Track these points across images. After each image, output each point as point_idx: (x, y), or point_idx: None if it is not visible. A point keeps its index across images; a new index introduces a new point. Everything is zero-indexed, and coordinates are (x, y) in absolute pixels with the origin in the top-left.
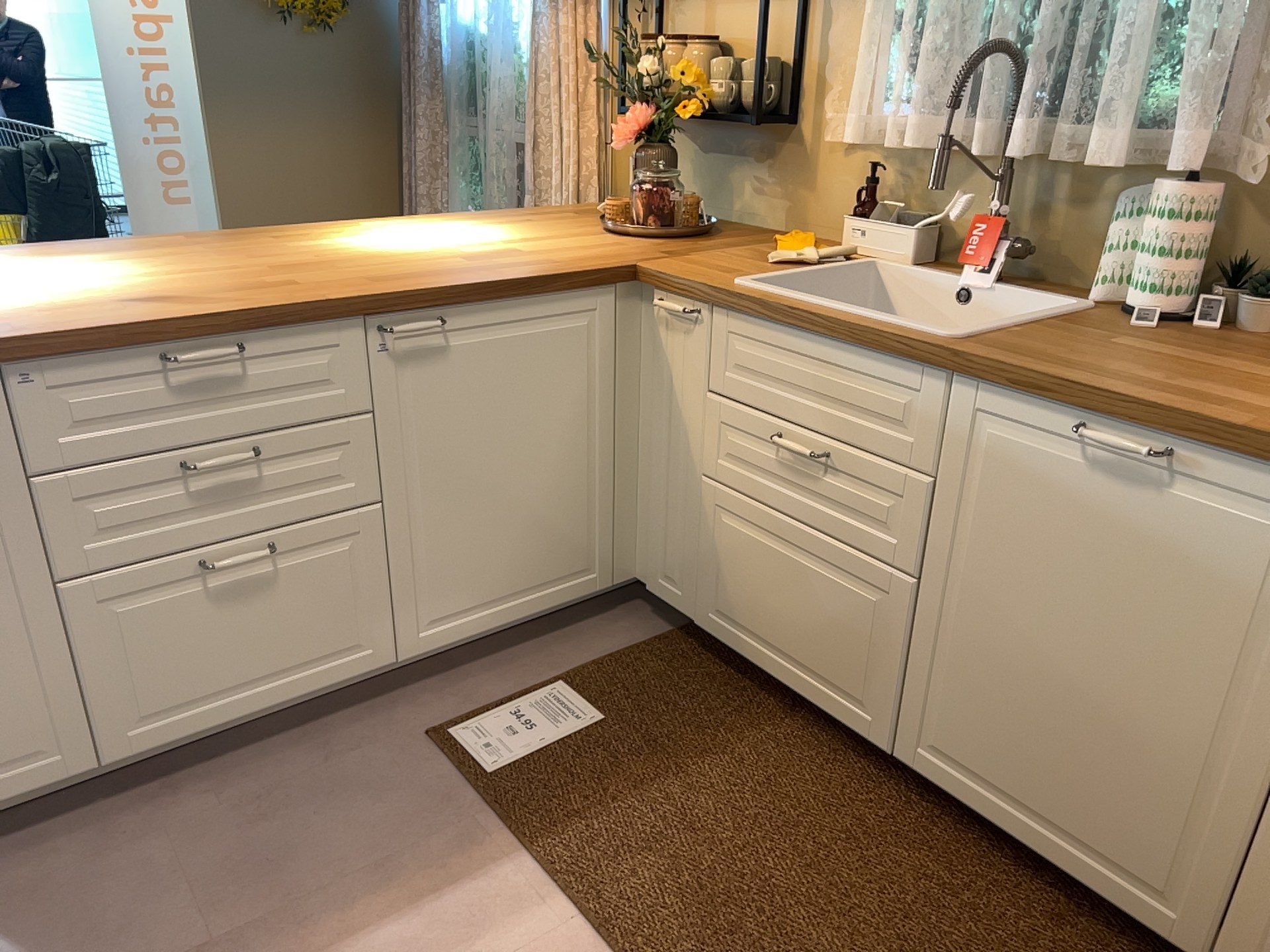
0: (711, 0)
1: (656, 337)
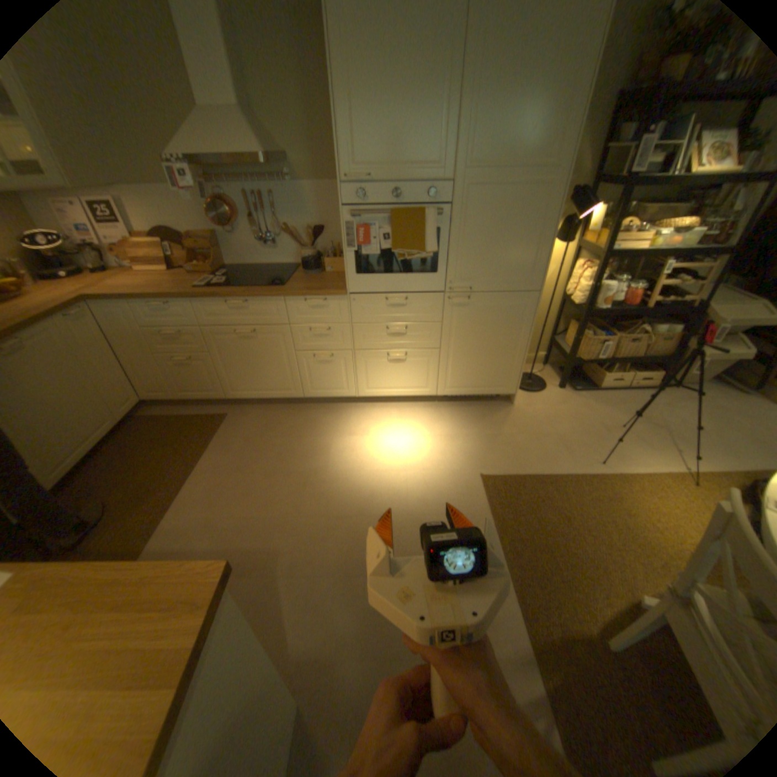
0: None
1: None
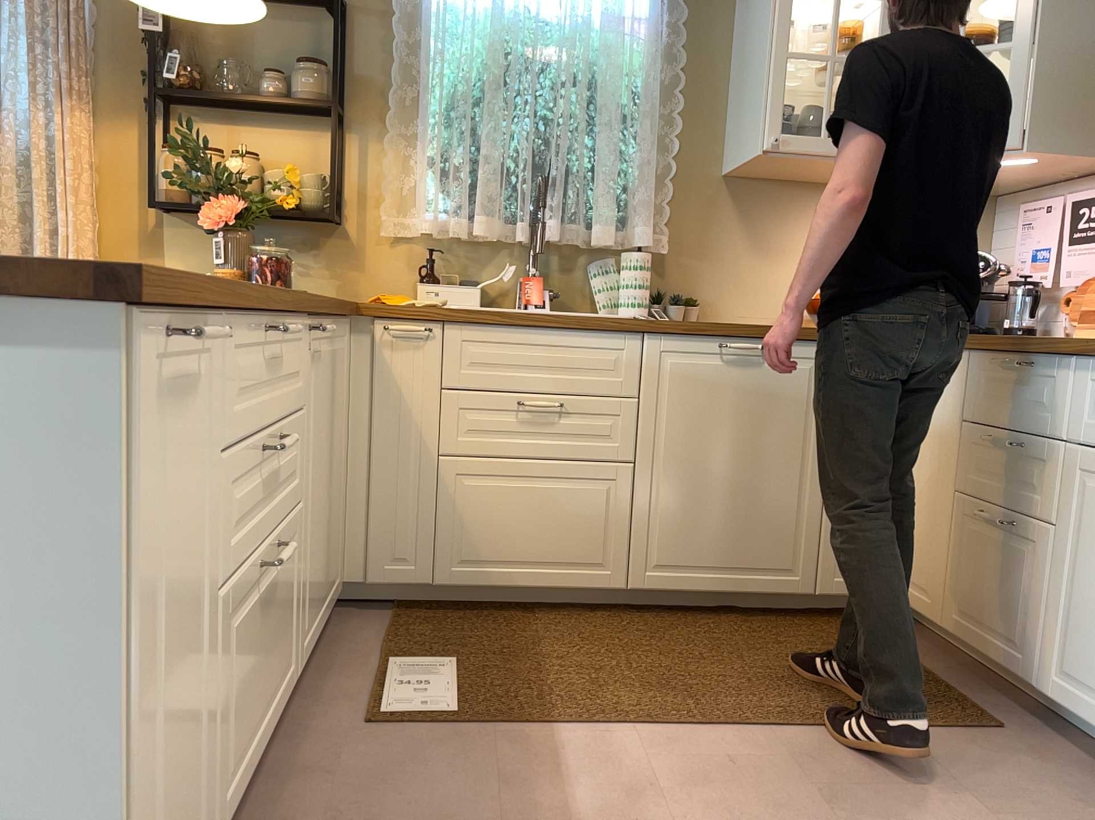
0: (240, 127)
1: (377, 358)
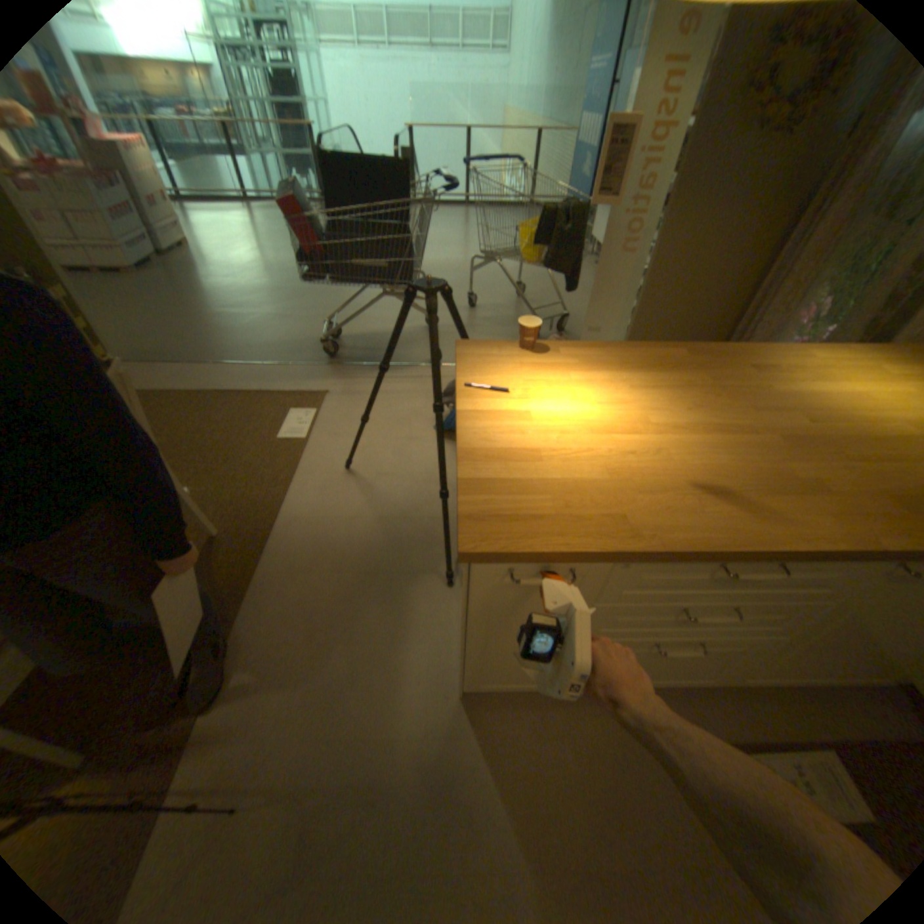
0: None
1: None
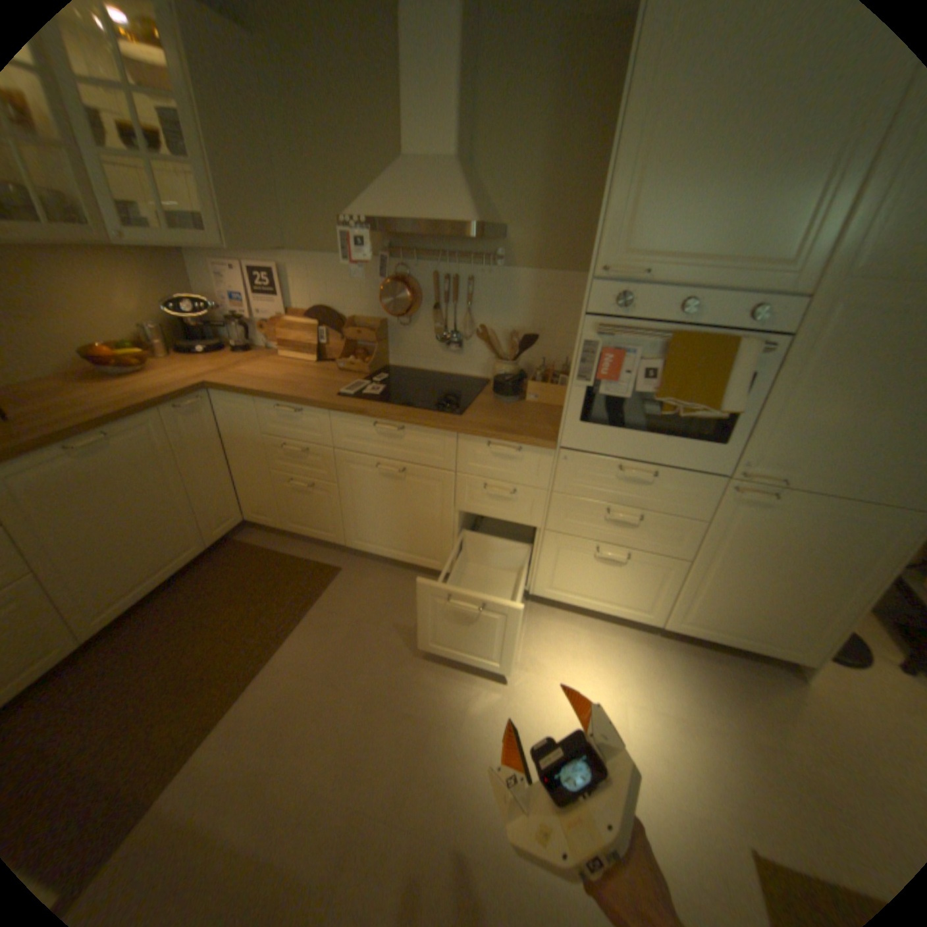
0: None
1: None
